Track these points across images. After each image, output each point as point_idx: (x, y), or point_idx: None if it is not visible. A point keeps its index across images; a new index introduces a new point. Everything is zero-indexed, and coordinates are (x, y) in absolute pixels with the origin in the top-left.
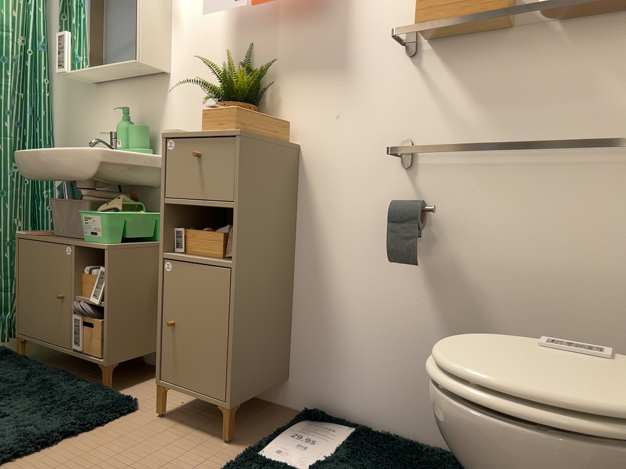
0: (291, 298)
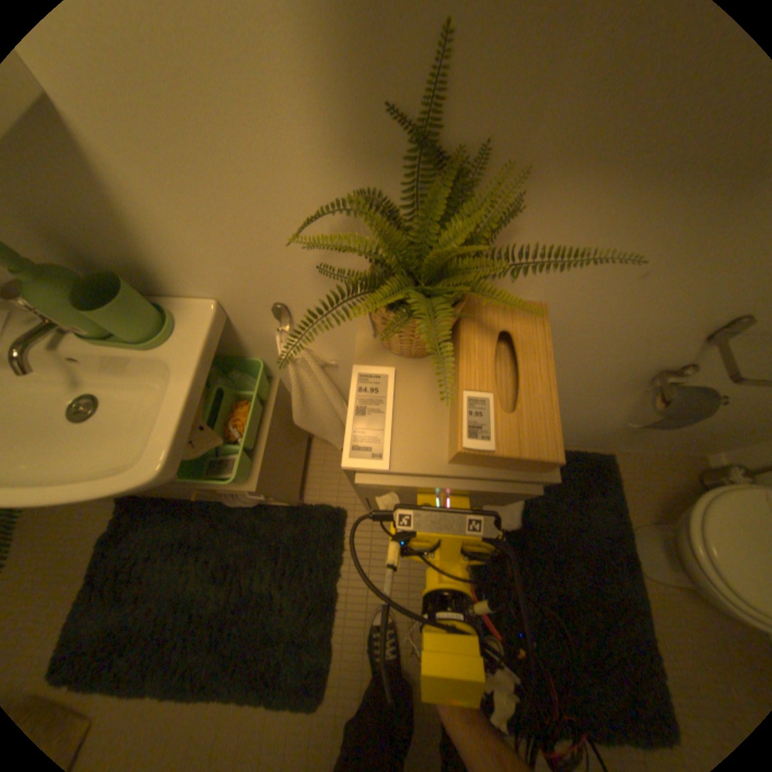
0: None
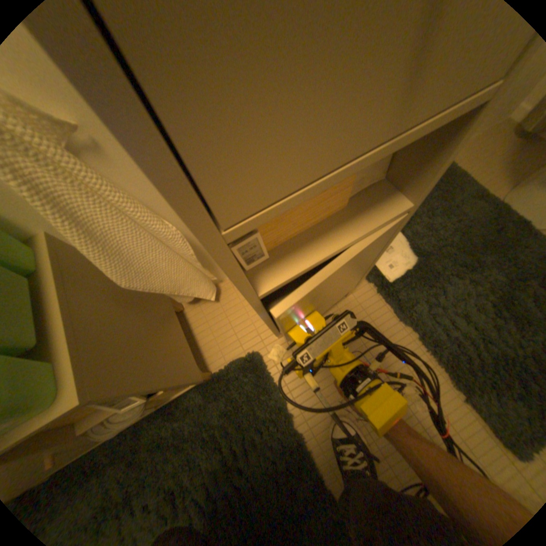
0: None
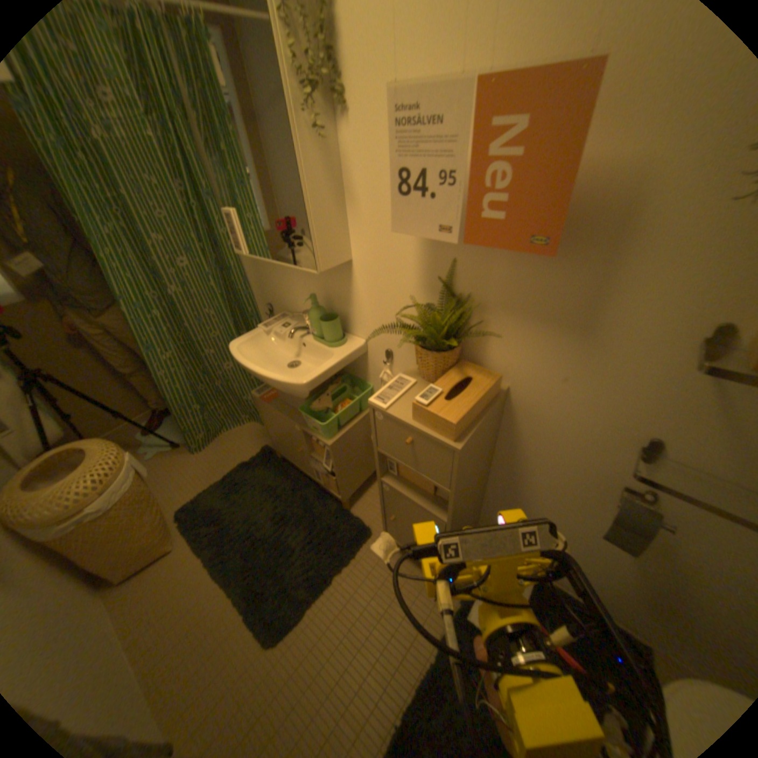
0: (485, 489)
